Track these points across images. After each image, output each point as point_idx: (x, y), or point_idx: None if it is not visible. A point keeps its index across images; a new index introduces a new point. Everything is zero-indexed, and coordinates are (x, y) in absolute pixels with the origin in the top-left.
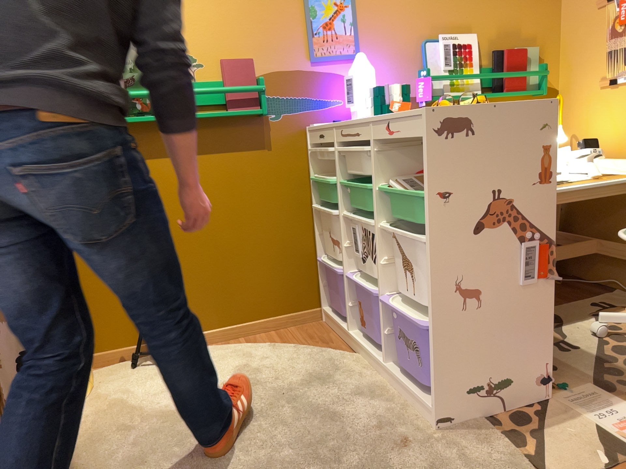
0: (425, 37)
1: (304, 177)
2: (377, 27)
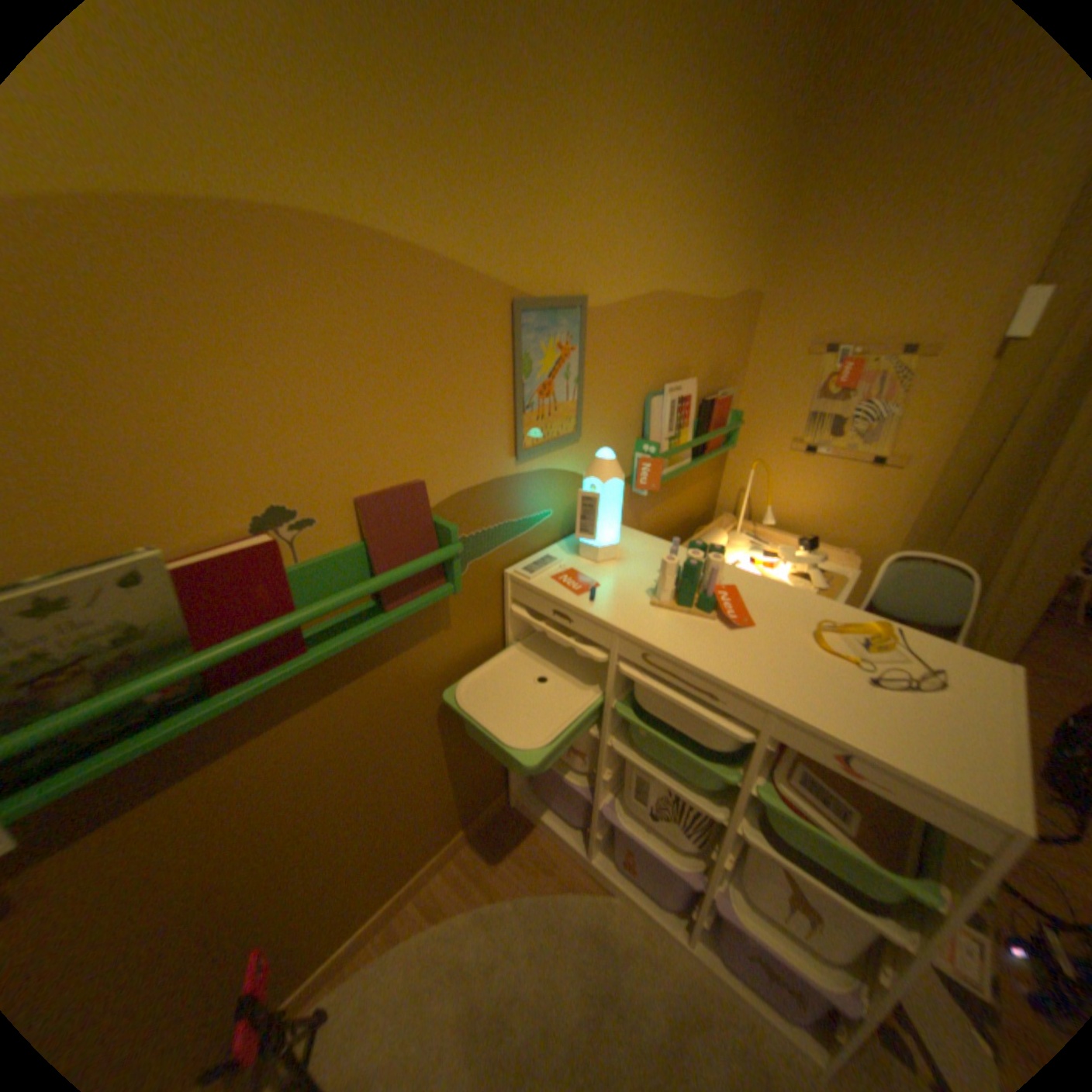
0: (650, 387)
1: (496, 645)
2: (604, 380)
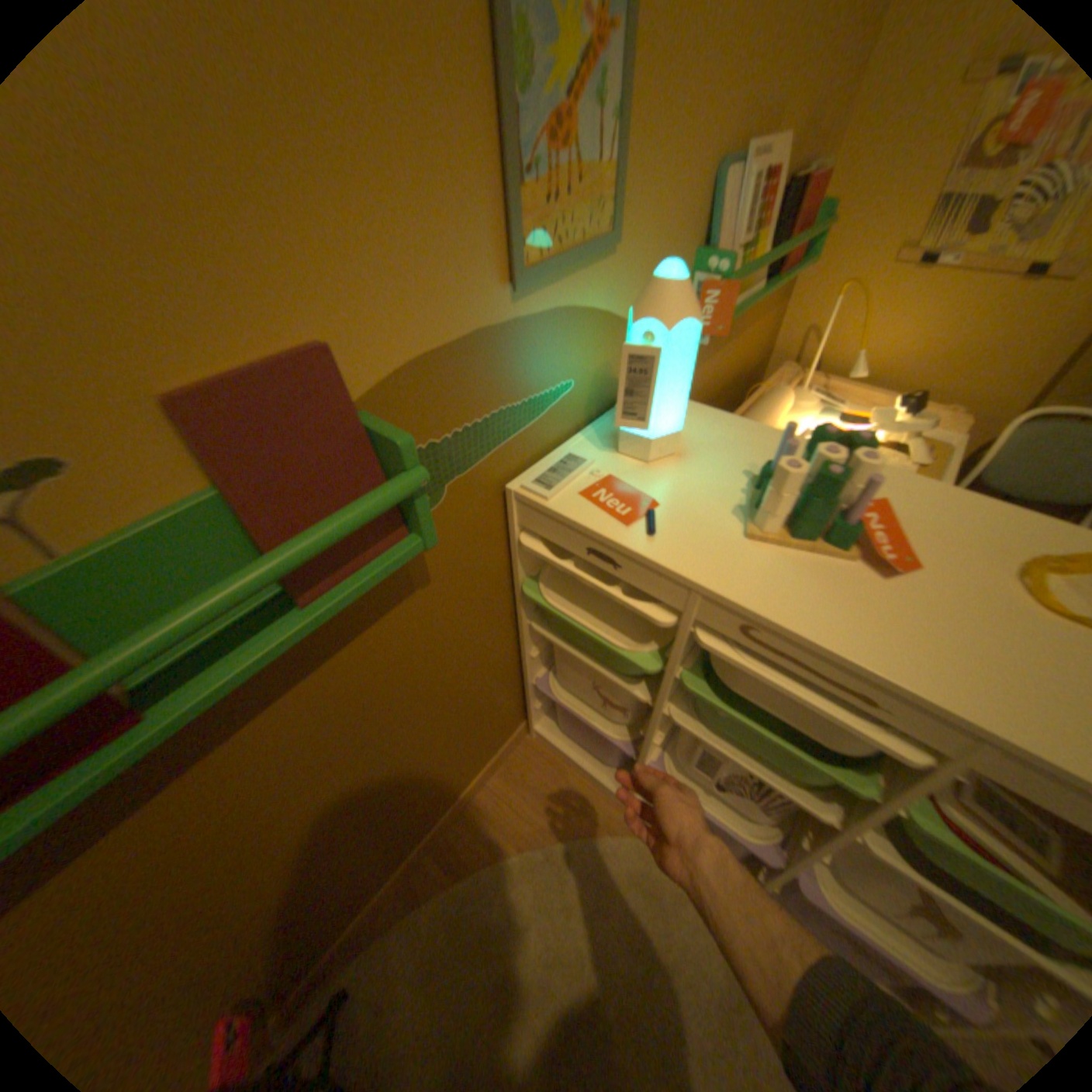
0: (727, 146)
1: (502, 584)
2: (662, 120)
